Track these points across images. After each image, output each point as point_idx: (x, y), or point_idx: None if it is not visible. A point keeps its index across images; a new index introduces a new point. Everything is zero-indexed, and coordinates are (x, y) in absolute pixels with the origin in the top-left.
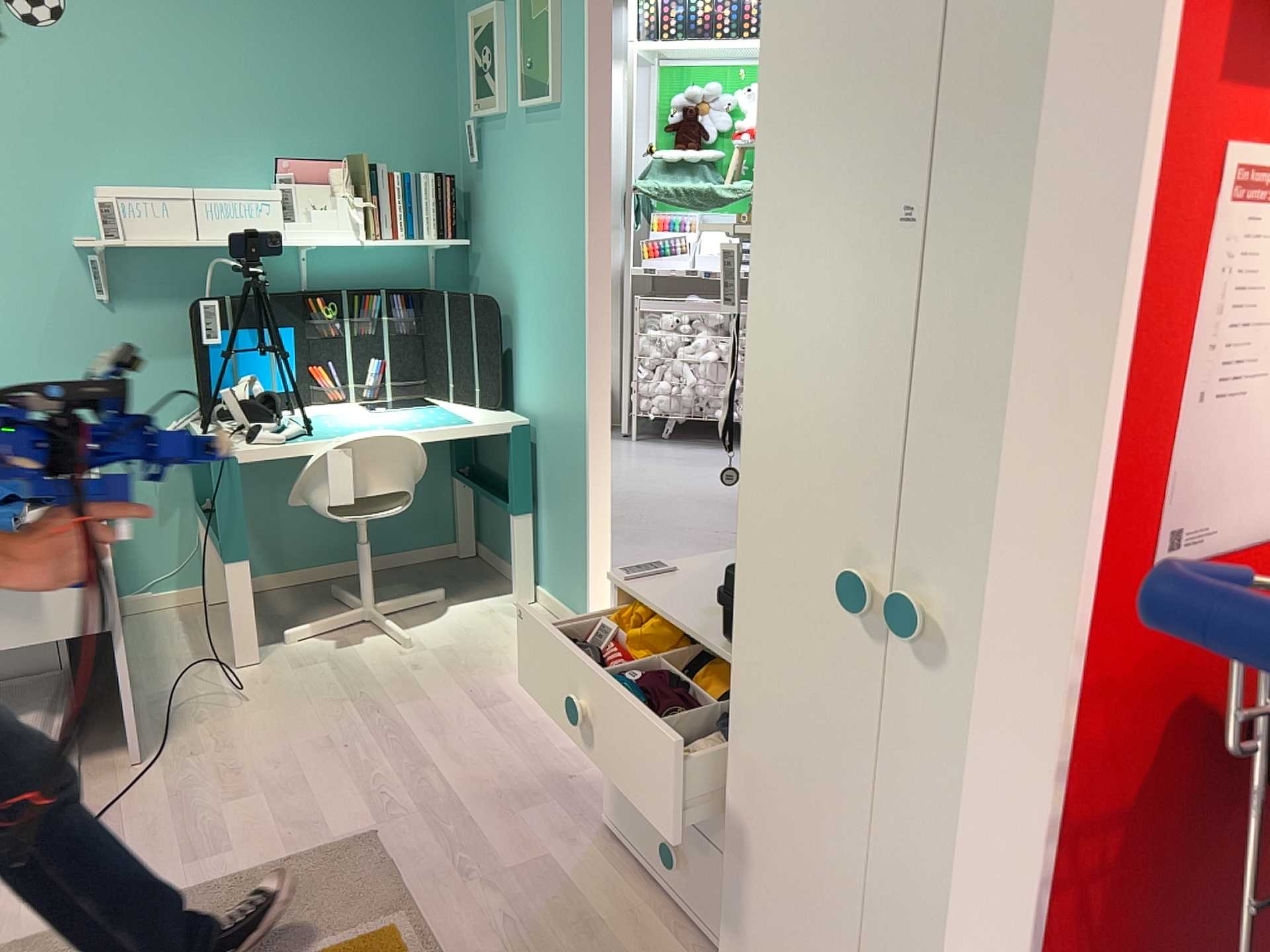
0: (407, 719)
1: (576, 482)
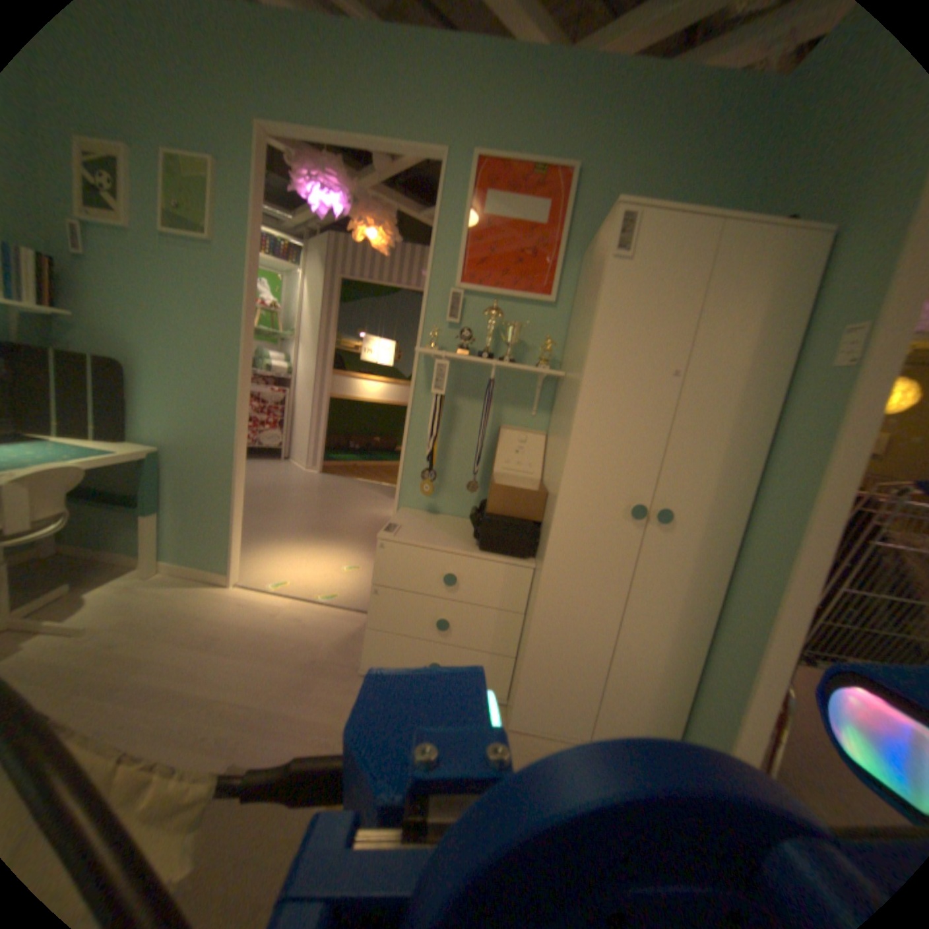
0: (151, 685)
1: (216, 490)
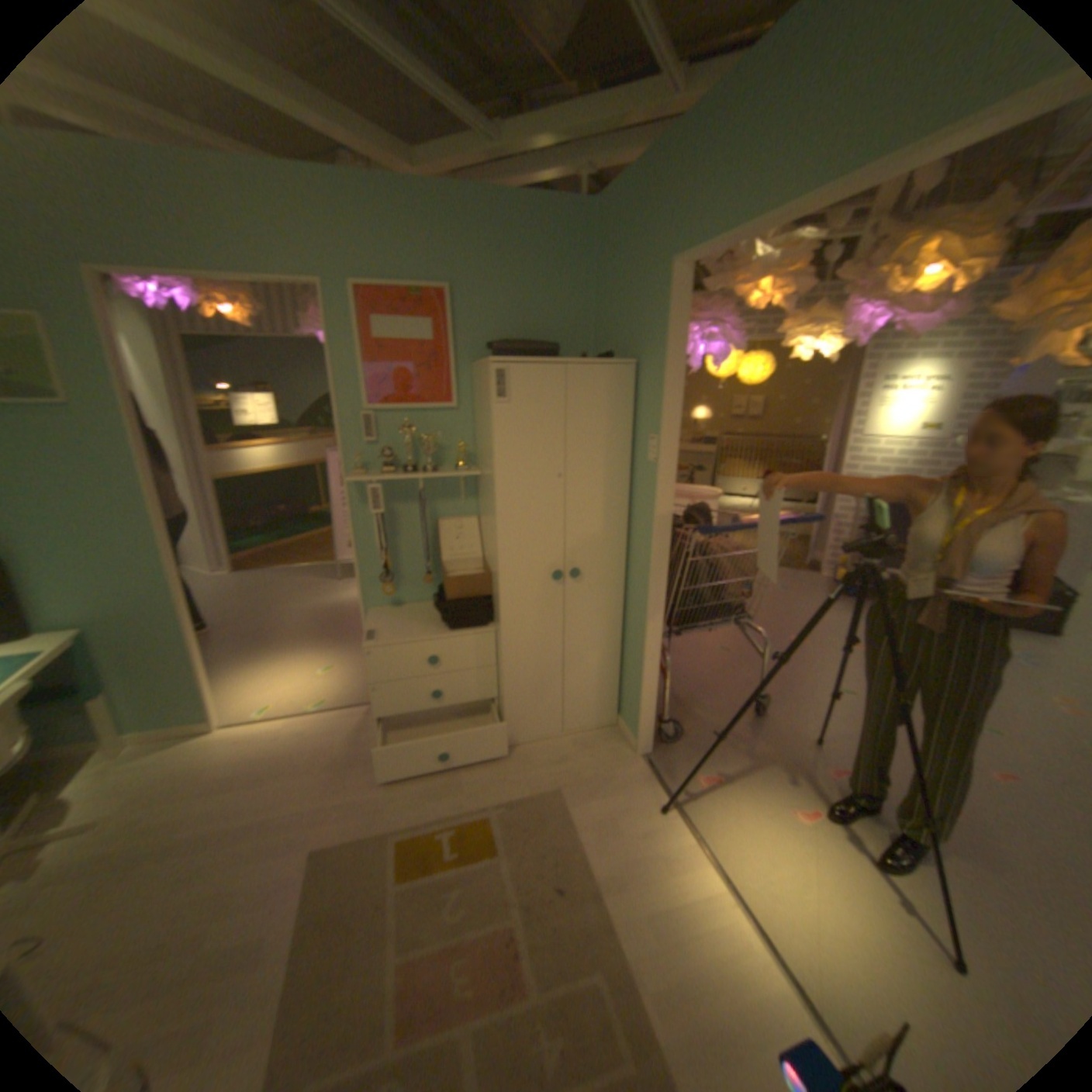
0: (197, 834)
1: (163, 649)
